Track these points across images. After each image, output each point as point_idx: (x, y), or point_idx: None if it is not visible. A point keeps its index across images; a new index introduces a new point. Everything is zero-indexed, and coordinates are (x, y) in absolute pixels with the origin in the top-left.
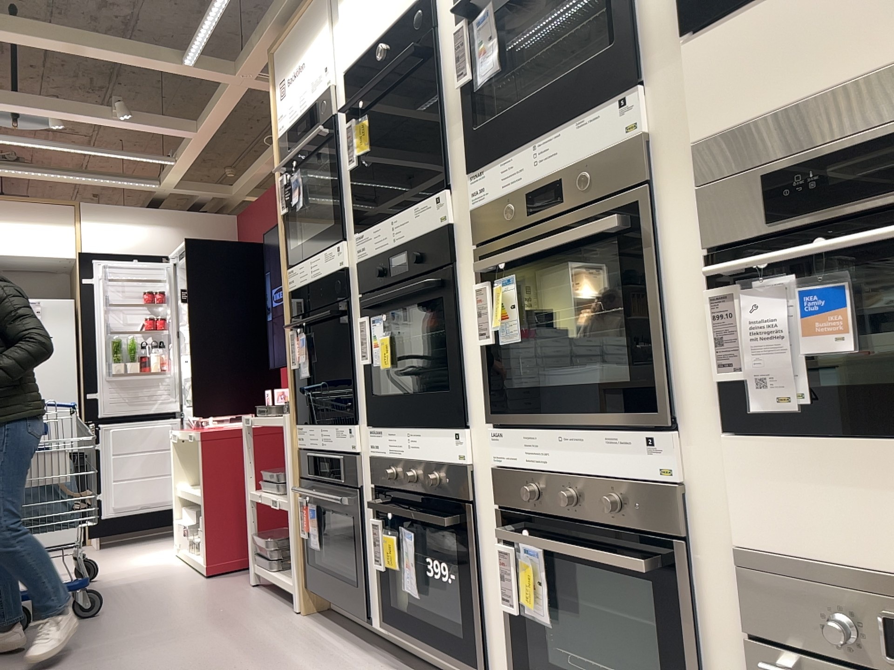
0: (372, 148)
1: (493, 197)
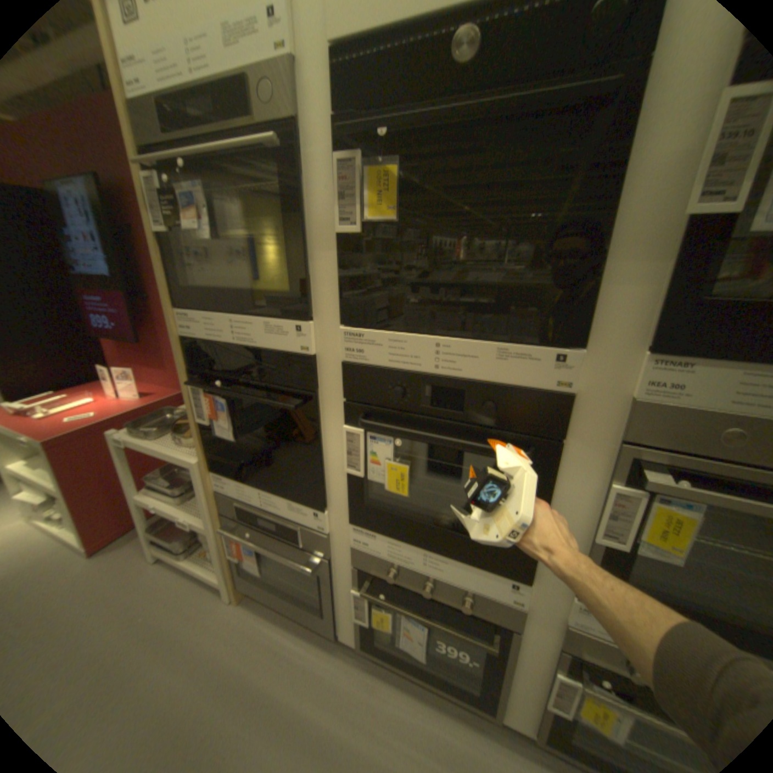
0: (396, 212)
1: (705, 404)
